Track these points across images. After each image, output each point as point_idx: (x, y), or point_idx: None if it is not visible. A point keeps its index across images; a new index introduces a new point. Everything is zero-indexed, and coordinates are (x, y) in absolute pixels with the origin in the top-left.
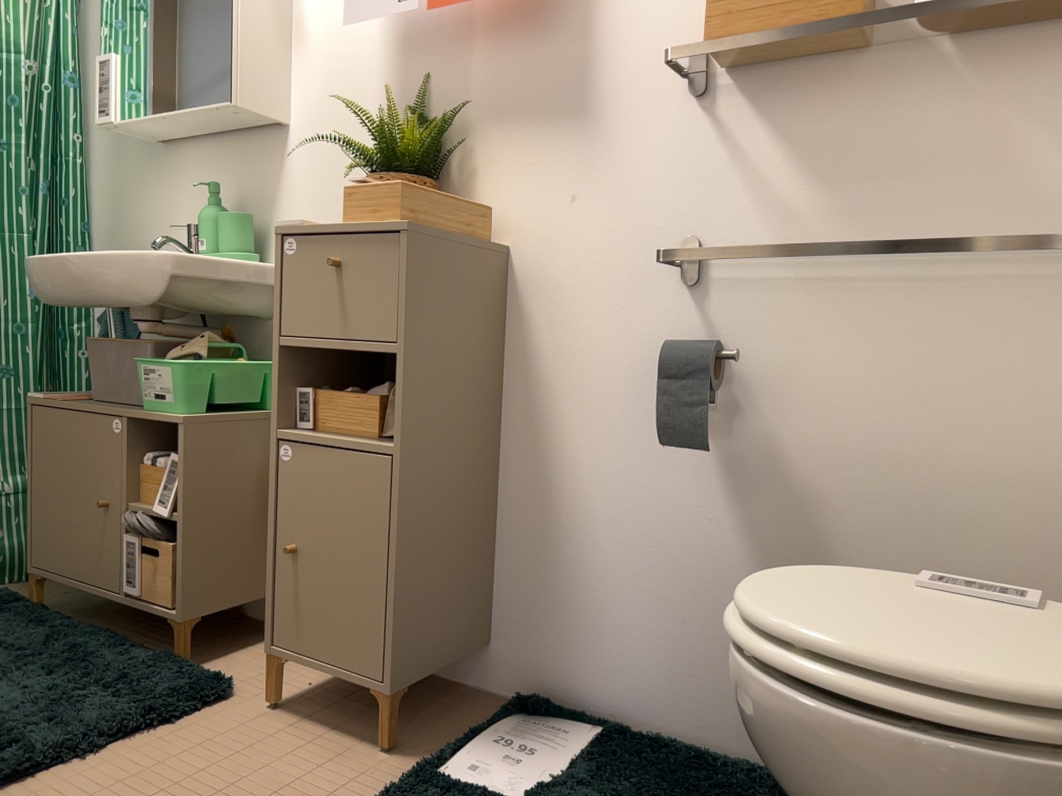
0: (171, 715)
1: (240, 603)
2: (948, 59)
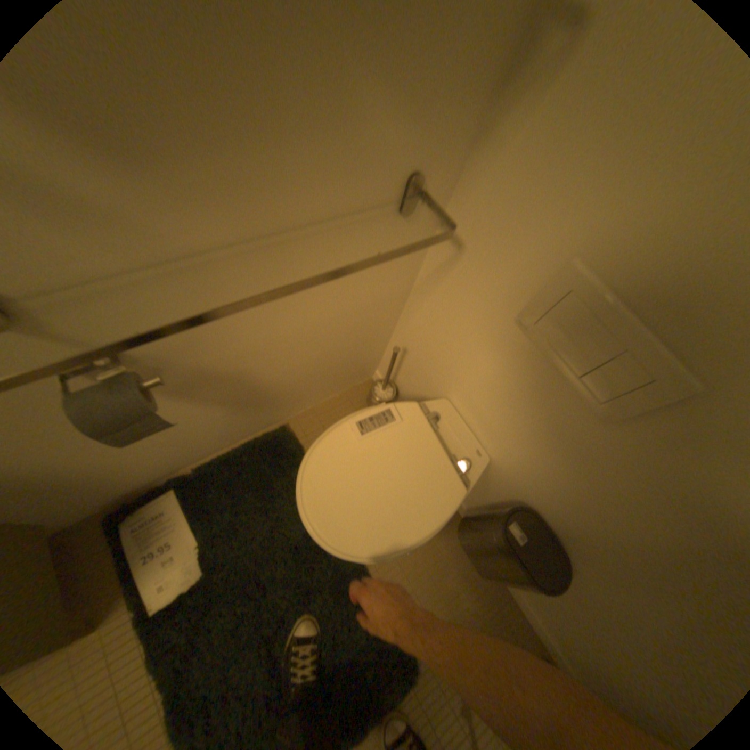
0: None
1: None
2: None
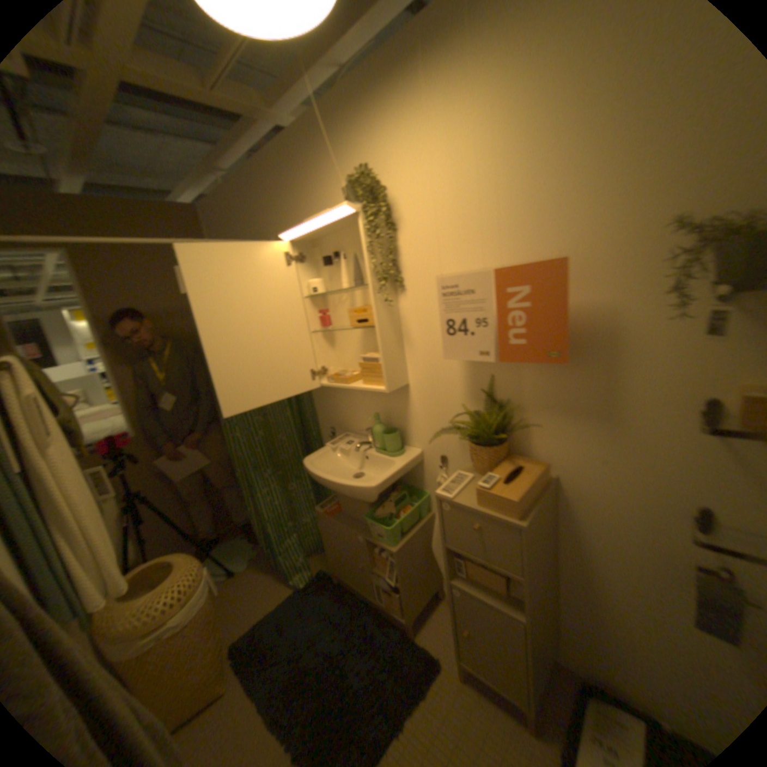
0: (423, 697)
1: (426, 603)
2: None
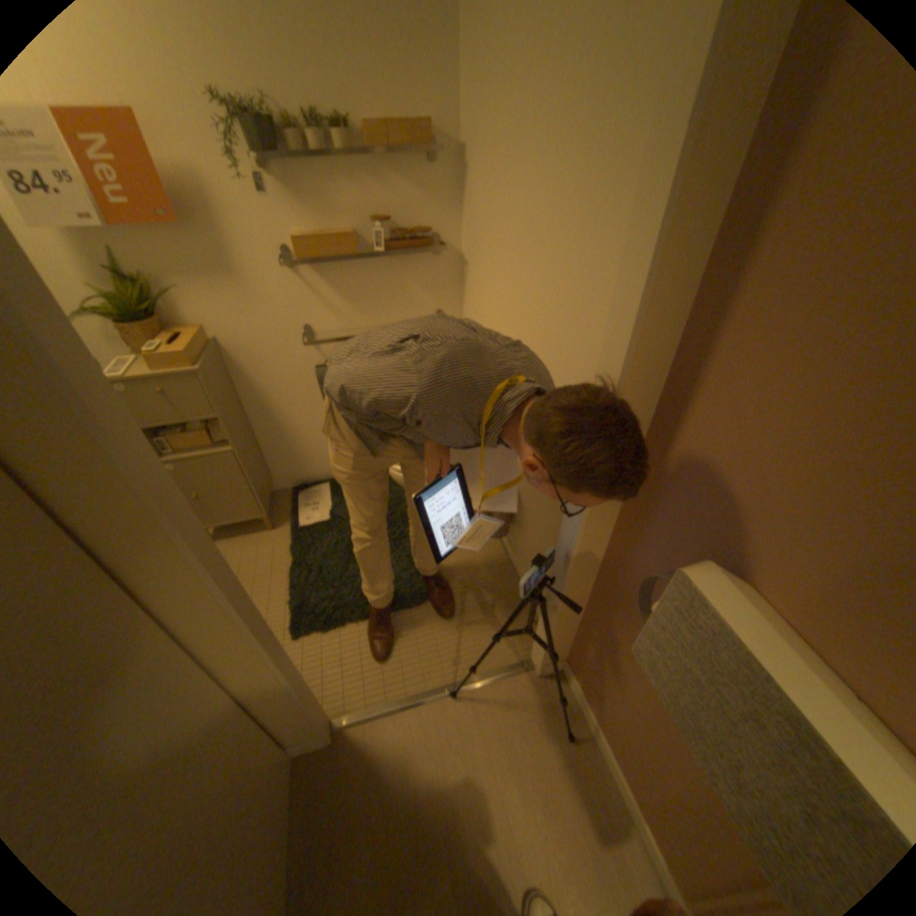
0: None
1: None
2: (383, 257)
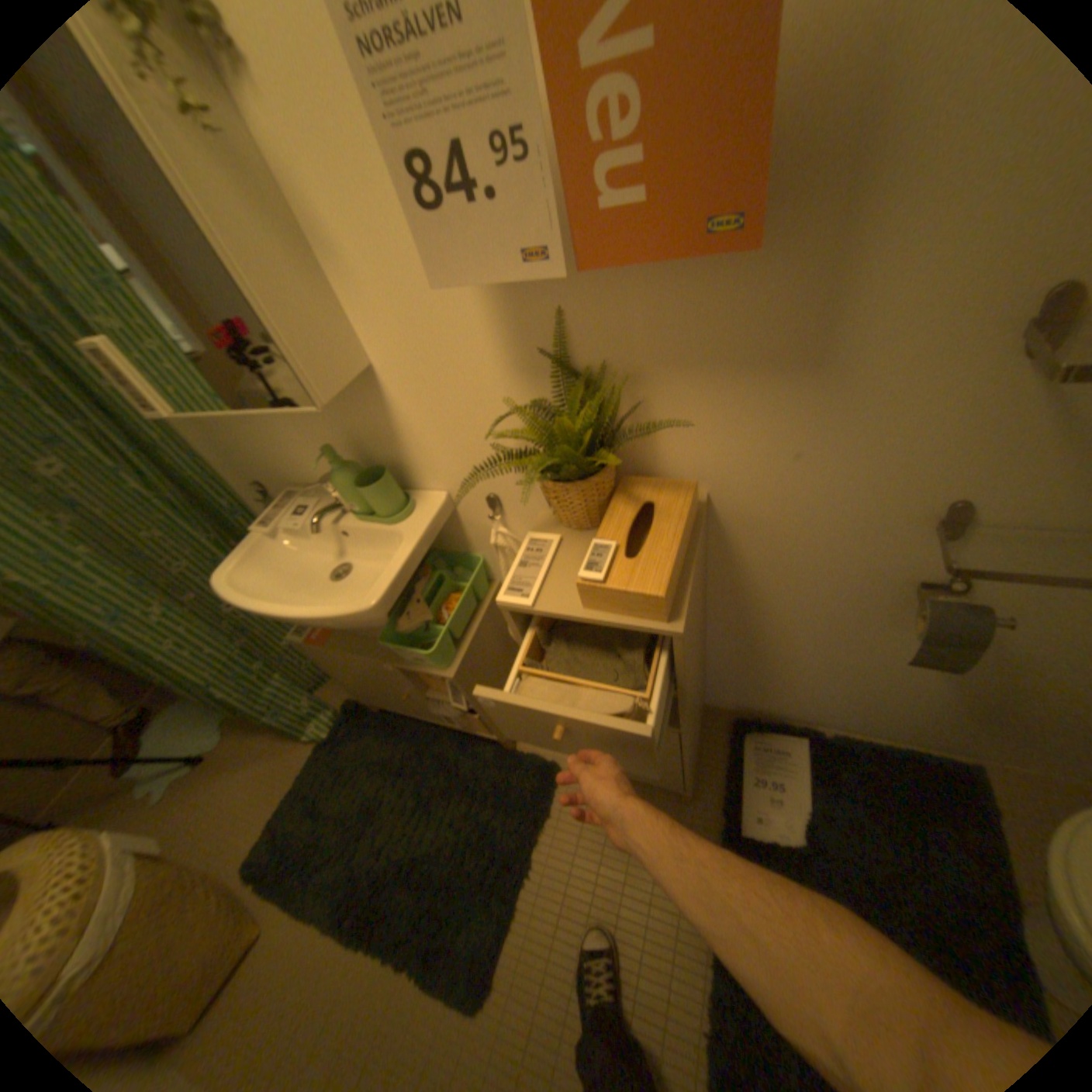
0: (548, 817)
1: None
2: None
